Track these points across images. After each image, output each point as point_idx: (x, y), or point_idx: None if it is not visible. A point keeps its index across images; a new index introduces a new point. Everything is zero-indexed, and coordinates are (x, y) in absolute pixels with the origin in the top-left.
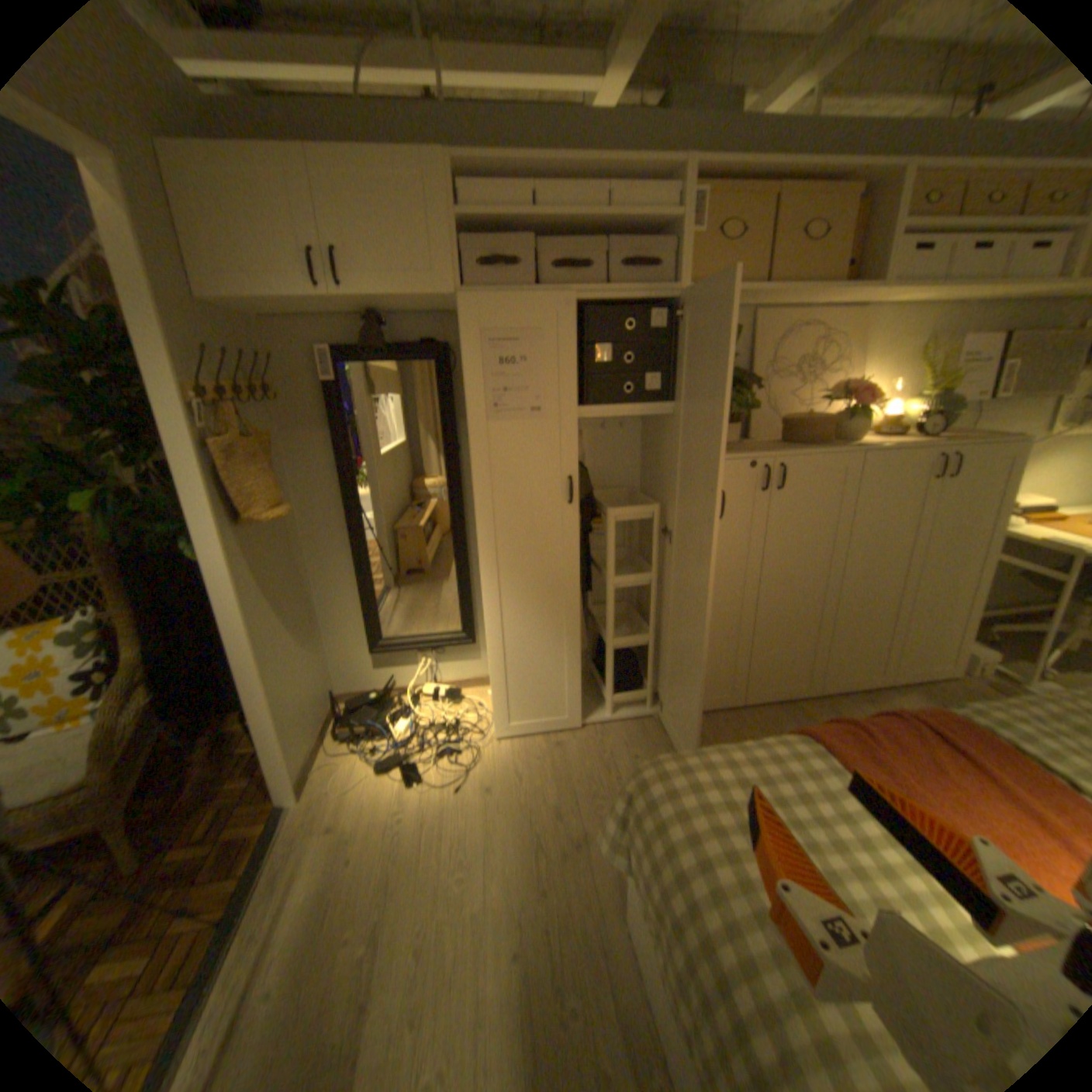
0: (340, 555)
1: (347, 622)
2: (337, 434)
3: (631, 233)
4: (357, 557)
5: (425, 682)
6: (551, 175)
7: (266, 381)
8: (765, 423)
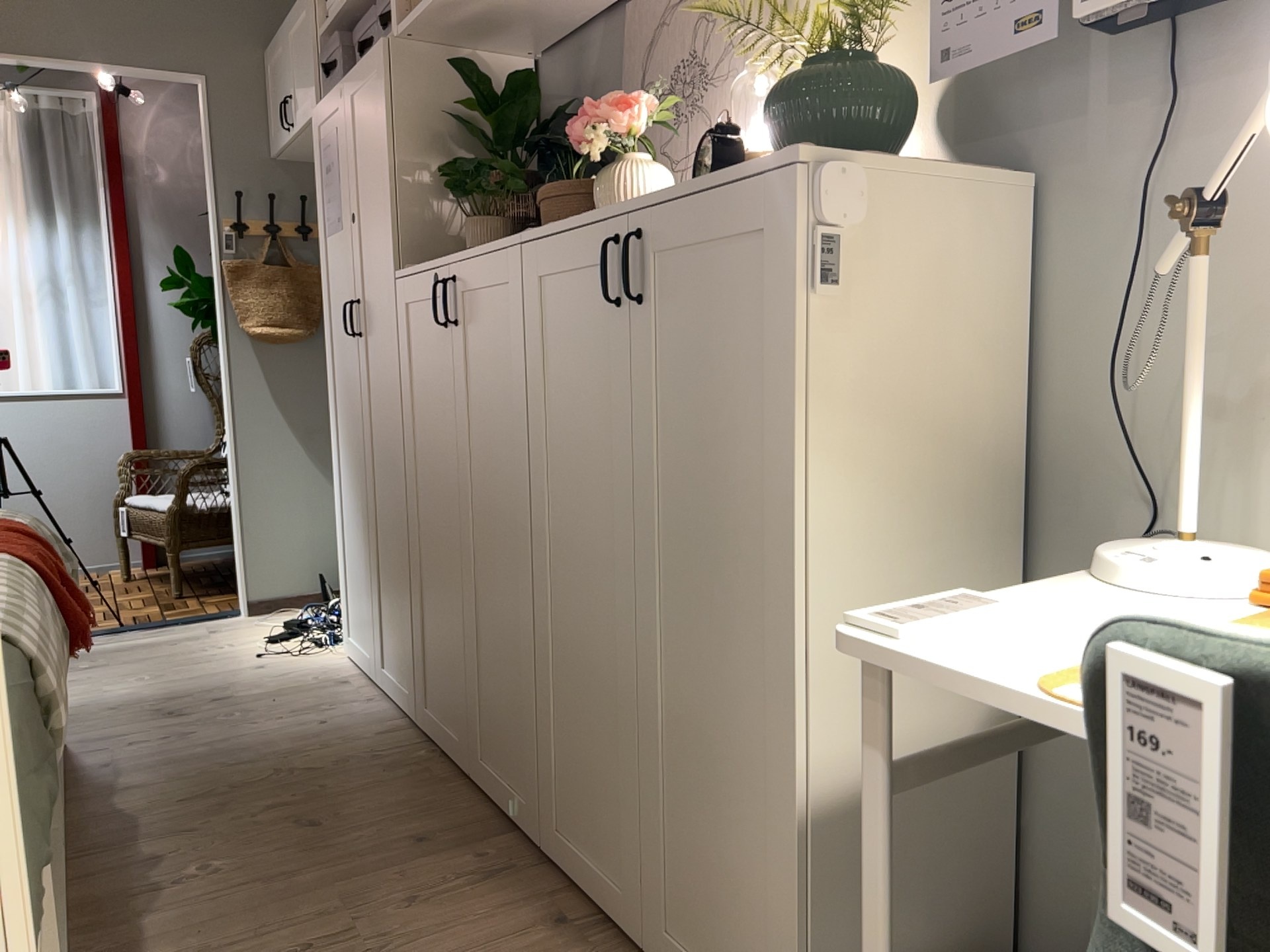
0: None
1: None
2: None
3: None
4: None
5: None
6: None
7: None
8: None
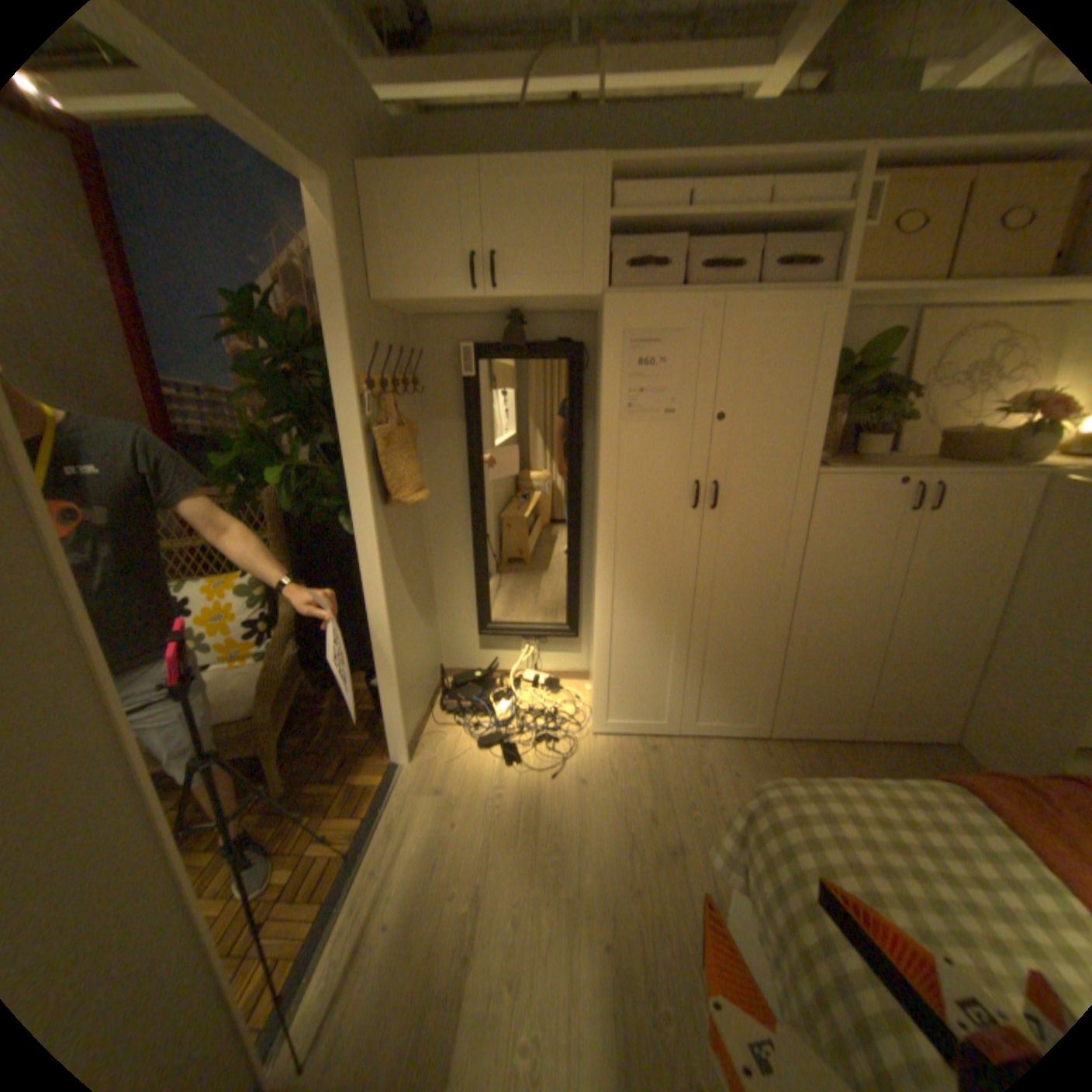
0: (462, 540)
1: (462, 603)
2: (471, 428)
3: (789, 230)
4: (477, 544)
5: (526, 669)
6: (709, 175)
7: (415, 377)
8: (919, 436)
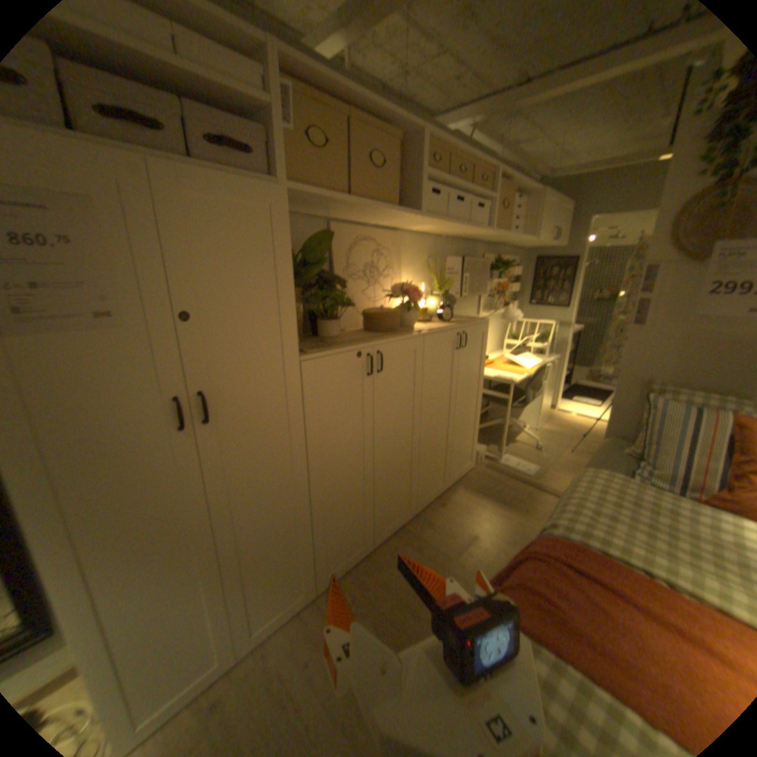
0: None
1: None
2: None
3: (207, 108)
4: None
5: None
6: None
7: None
8: (348, 315)
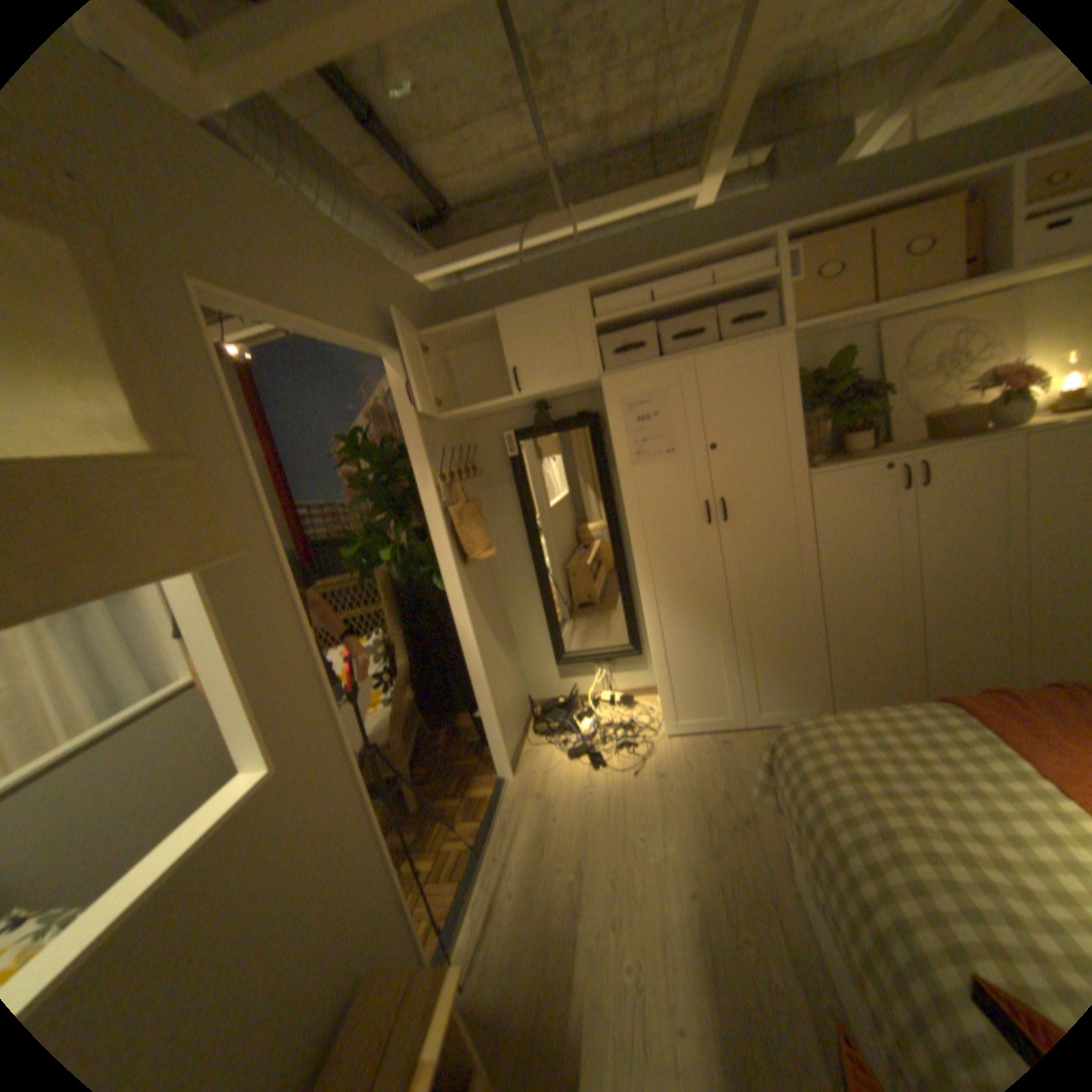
0: (528, 586)
1: (537, 640)
2: (521, 494)
3: (736, 296)
4: (541, 587)
5: (601, 691)
6: (662, 275)
7: (472, 464)
8: (907, 425)
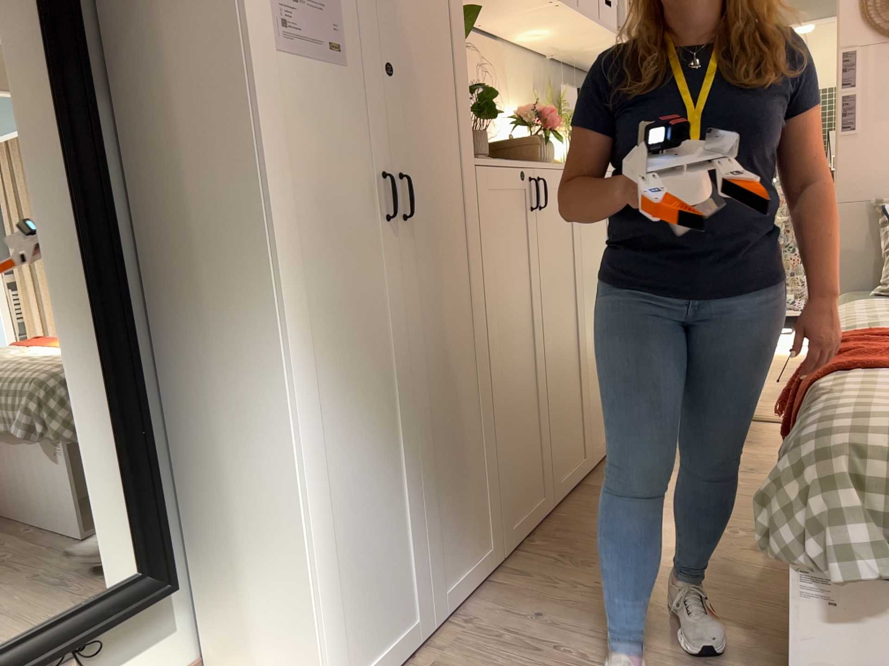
0: None
1: None
2: None
3: None
4: None
5: None
6: None
7: None
8: None
